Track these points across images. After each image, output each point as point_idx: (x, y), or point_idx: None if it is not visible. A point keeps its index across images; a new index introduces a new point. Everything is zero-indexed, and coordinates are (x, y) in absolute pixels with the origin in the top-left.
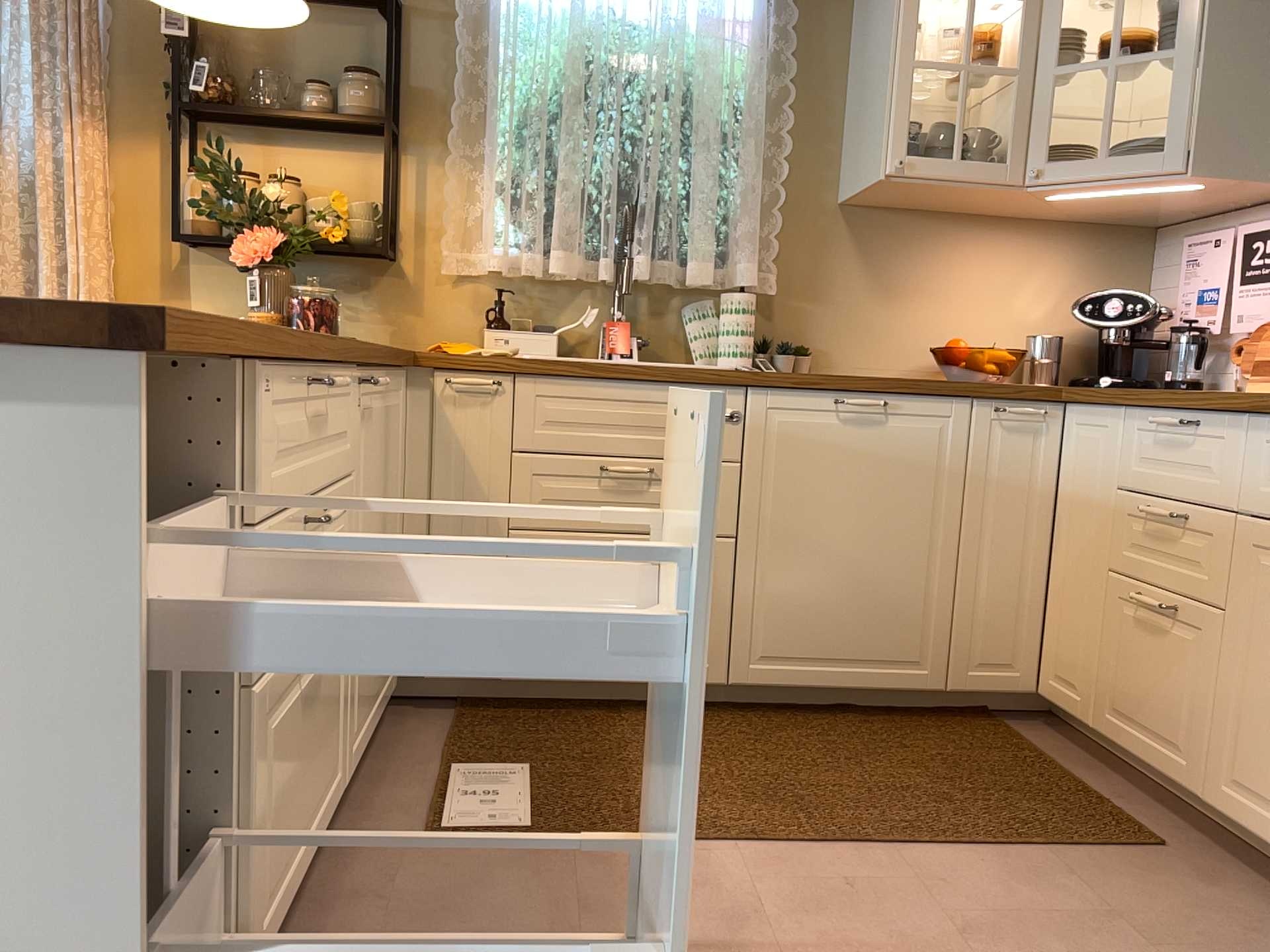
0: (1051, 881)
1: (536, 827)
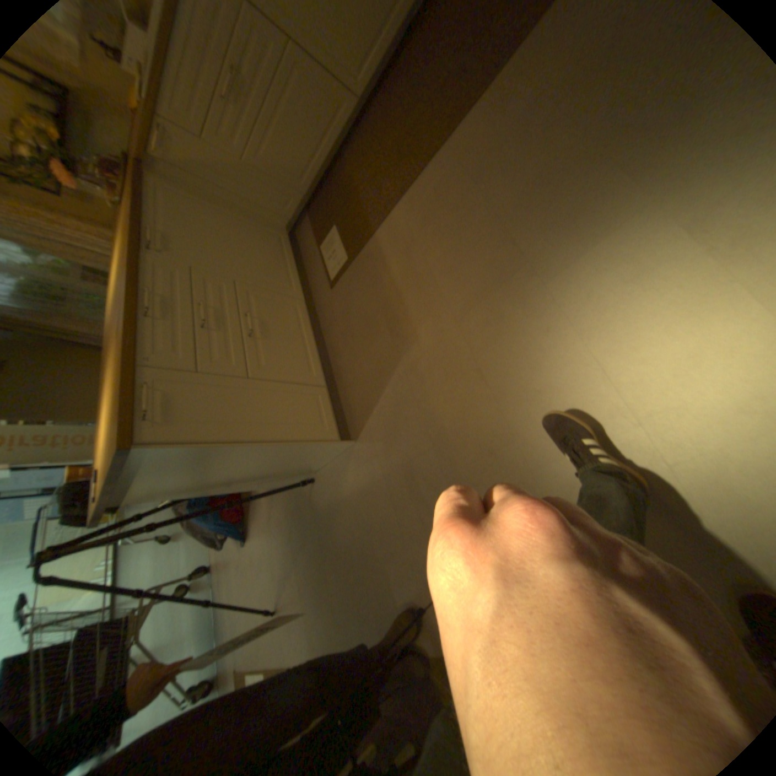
0: (513, 87)
1: (351, 253)
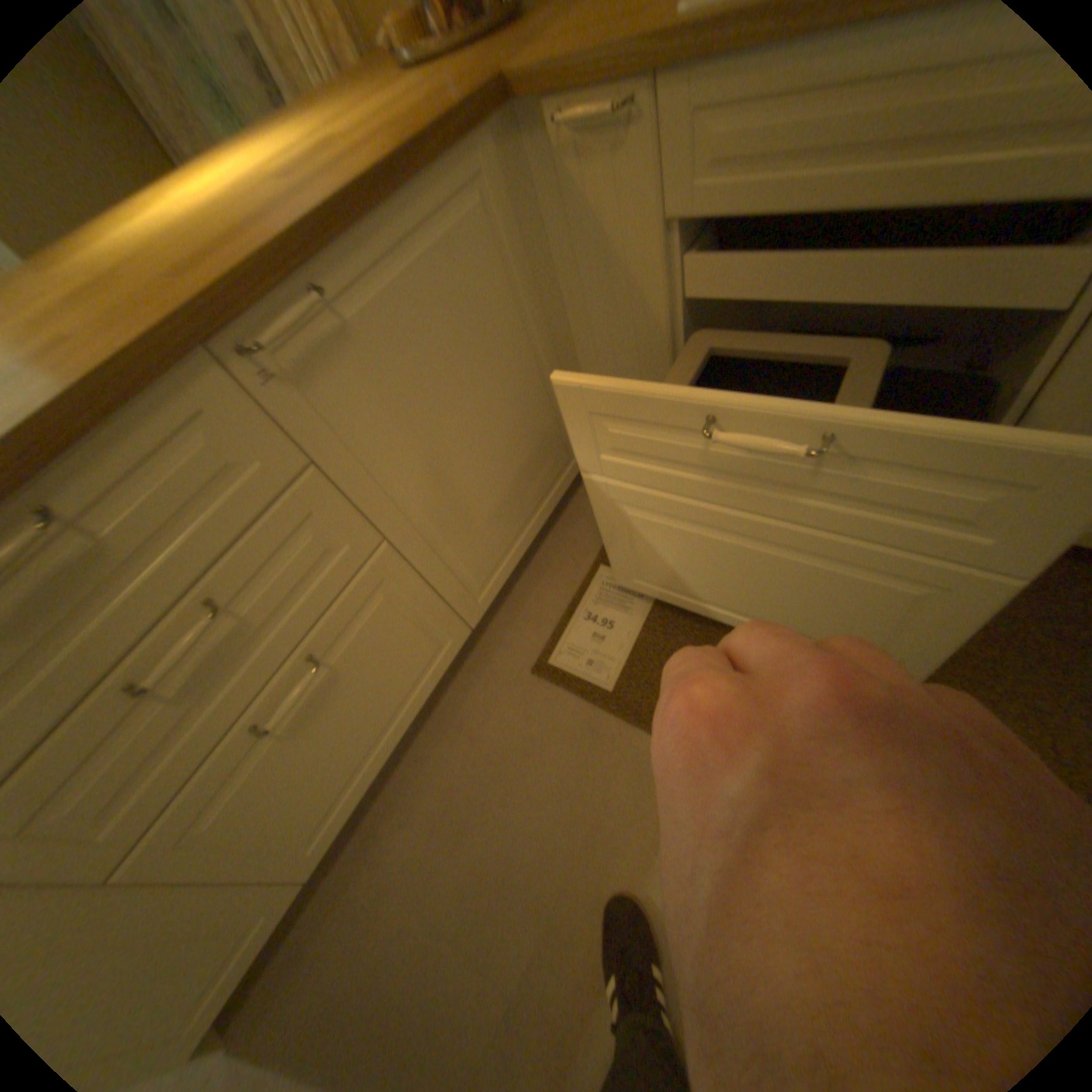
0: None
1: (621, 688)
